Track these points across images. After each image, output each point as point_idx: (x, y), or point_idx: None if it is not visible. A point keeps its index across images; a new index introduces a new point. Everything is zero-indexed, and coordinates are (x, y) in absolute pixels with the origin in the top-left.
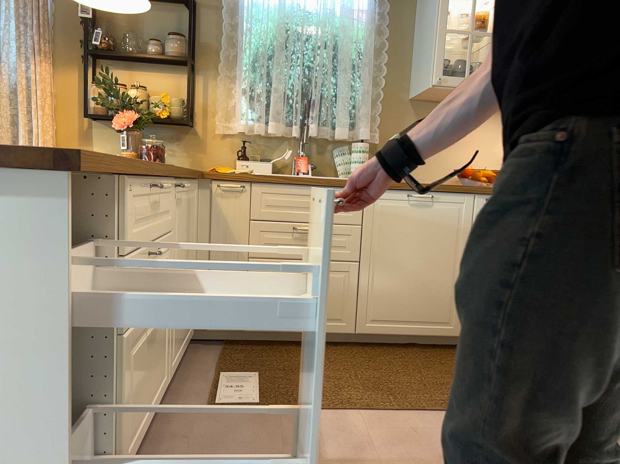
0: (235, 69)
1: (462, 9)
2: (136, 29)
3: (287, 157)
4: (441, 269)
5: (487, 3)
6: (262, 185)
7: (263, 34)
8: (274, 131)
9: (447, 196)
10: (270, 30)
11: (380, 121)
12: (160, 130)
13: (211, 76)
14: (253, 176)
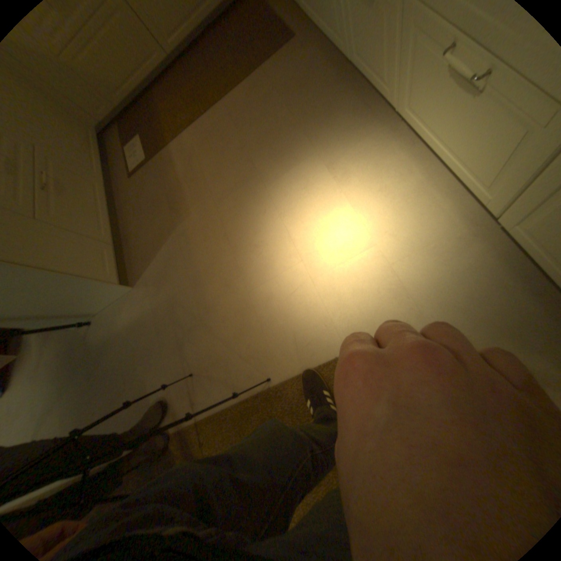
0: None
1: None
2: None
3: None
4: None
5: None
6: None
7: None
8: None
9: None
10: None
11: None
12: None
13: None
14: None
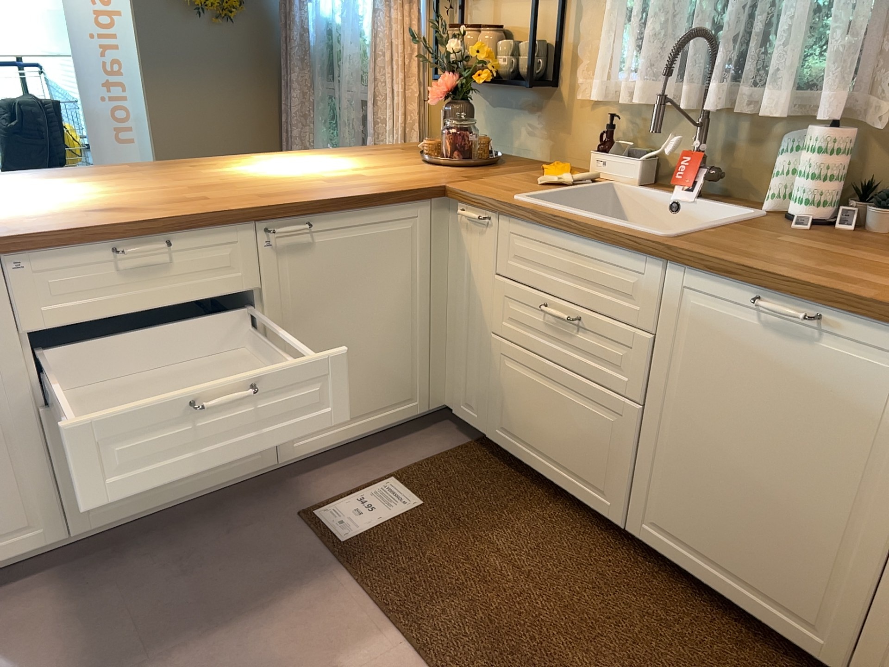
0: None
1: None
2: None
3: (666, 154)
4: (813, 500)
5: None
6: (512, 221)
7: None
8: (638, 103)
9: (863, 328)
10: None
11: None
12: (518, 95)
13: None
14: (498, 204)
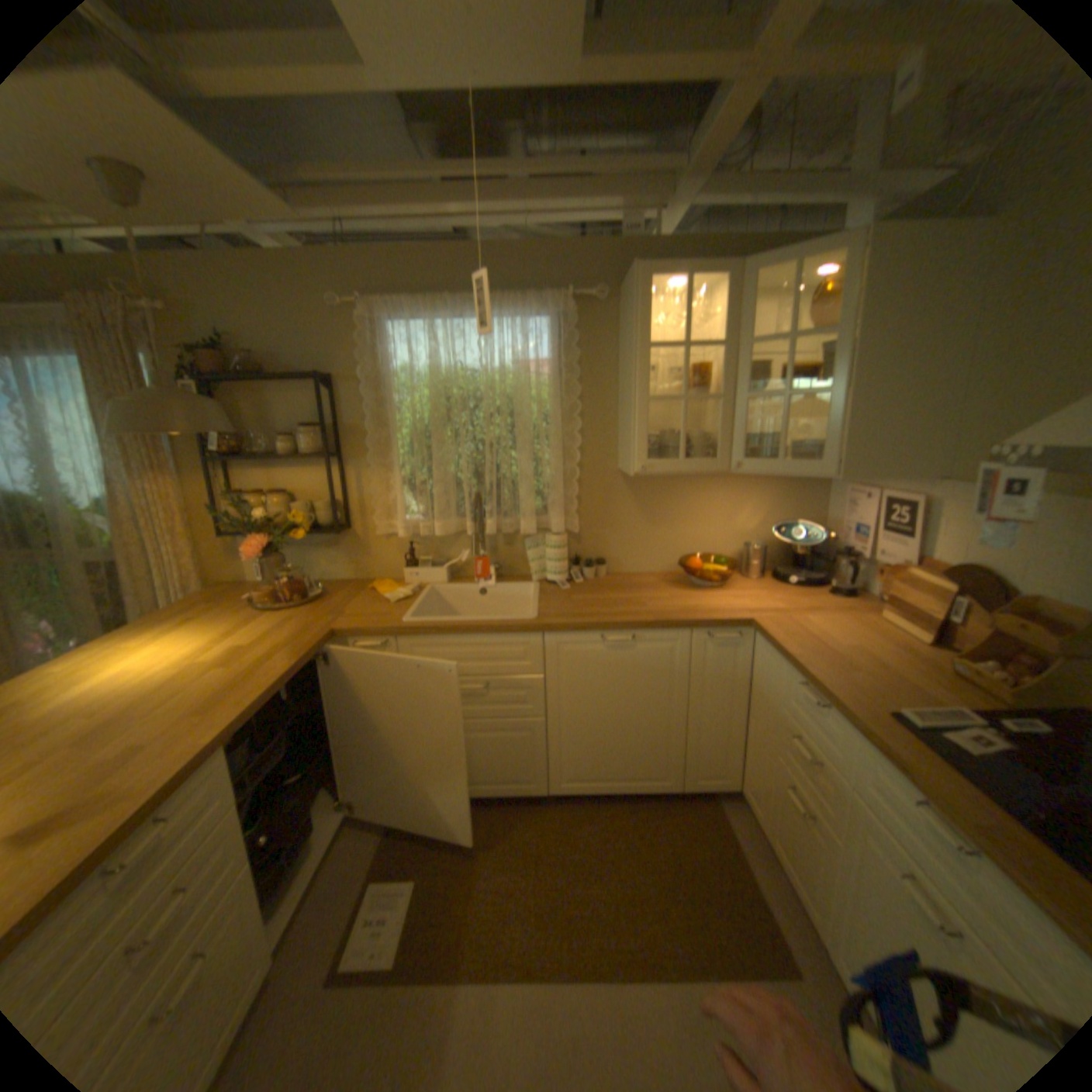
0: (390, 457)
1: (680, 347)
2: (263, 418)
3: (463, 562)
4: (650, 721)
5: (715, 338)
6: (411, 640)
7: (415, 413)
8: (441, 536)
9: (653, 635)
10: (426, 403)
11: (581, 501)
12: (312, 537)
13: (362, 467)
14: (397, 631)
